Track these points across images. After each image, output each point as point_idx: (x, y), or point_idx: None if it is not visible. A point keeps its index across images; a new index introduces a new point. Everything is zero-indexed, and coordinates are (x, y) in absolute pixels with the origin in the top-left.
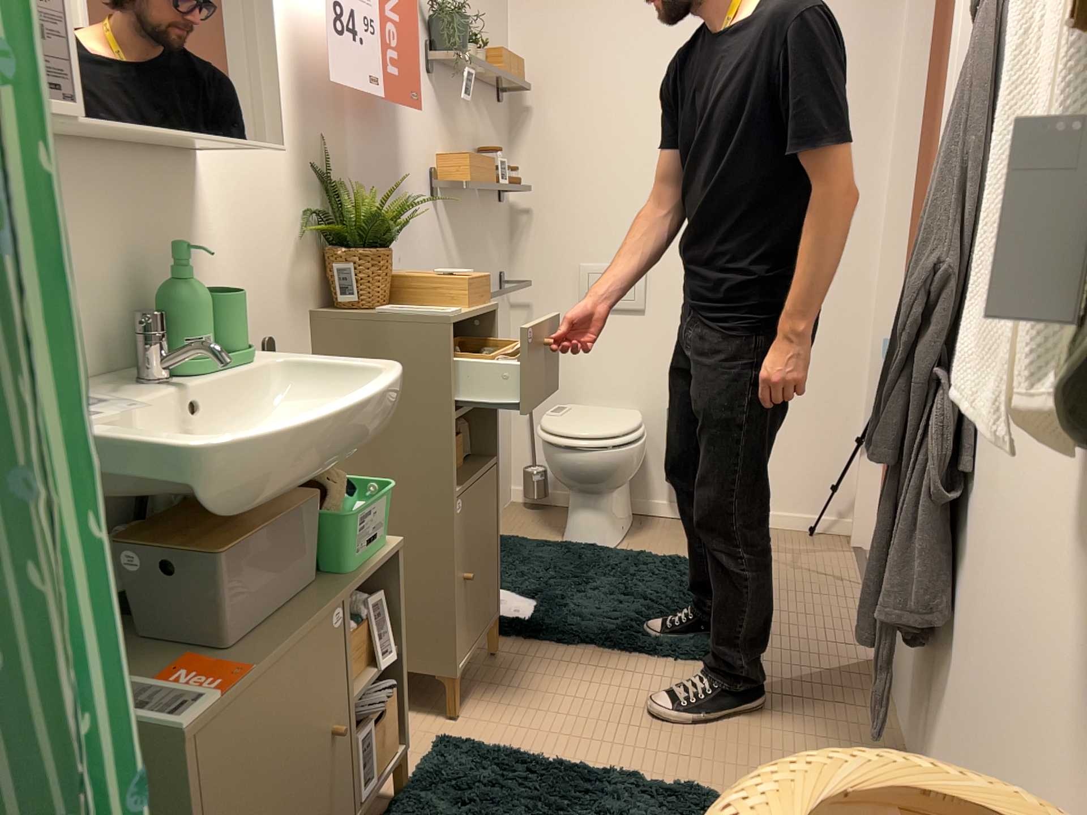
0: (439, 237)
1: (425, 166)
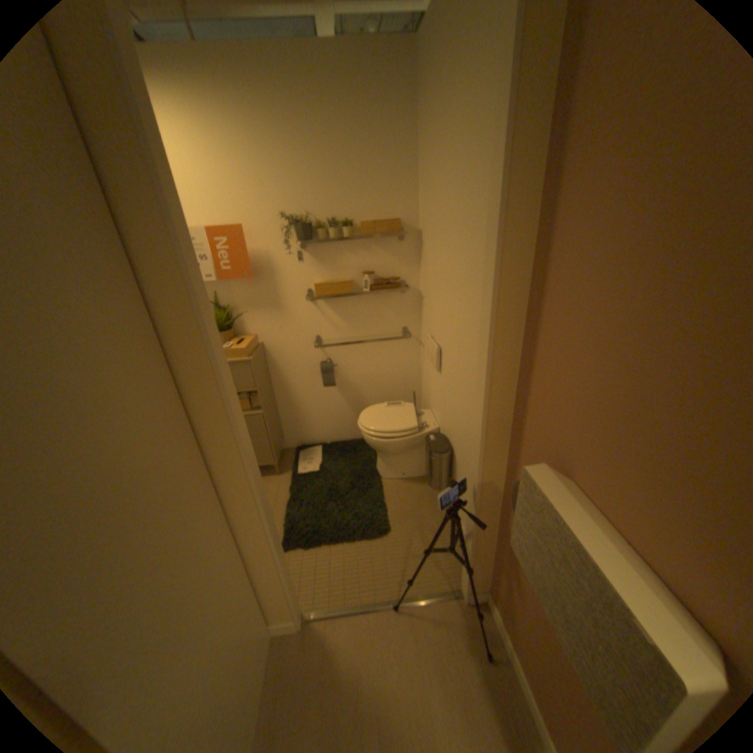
0: (316, 314)
1: (298, 286)
